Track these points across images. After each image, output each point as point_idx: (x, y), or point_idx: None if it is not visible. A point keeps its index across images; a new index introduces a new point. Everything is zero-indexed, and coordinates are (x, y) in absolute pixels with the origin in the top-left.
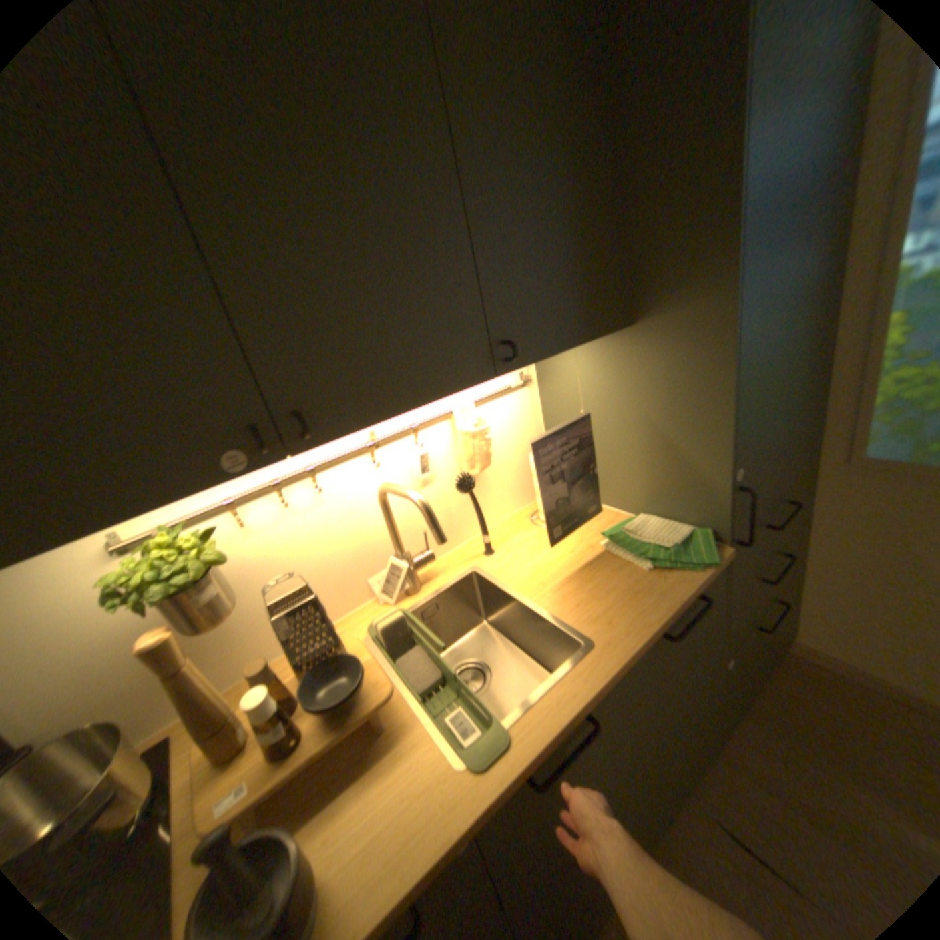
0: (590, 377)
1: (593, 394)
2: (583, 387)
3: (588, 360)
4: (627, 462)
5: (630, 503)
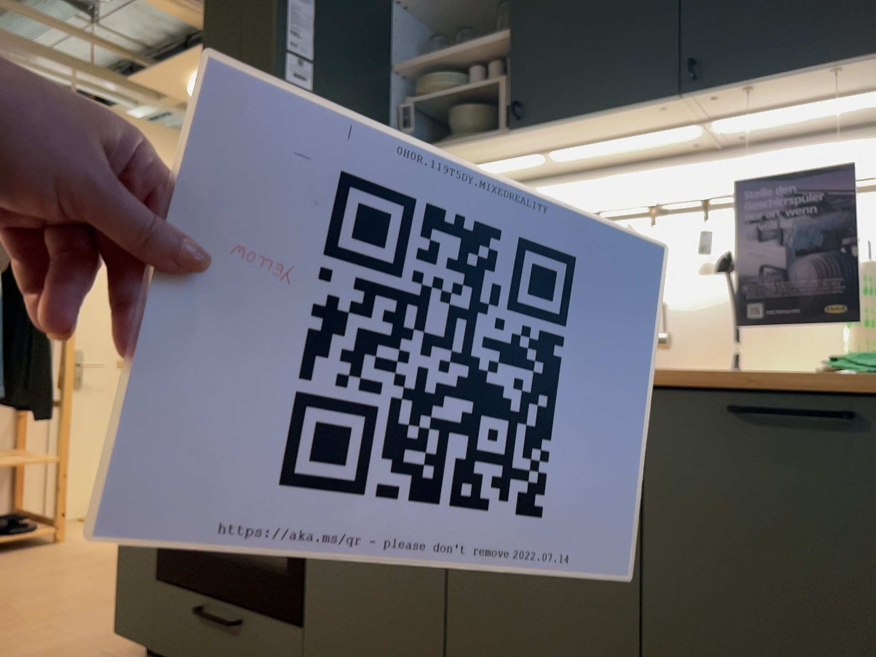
0: None
1: None
2: None
3: None
4: None
5: None
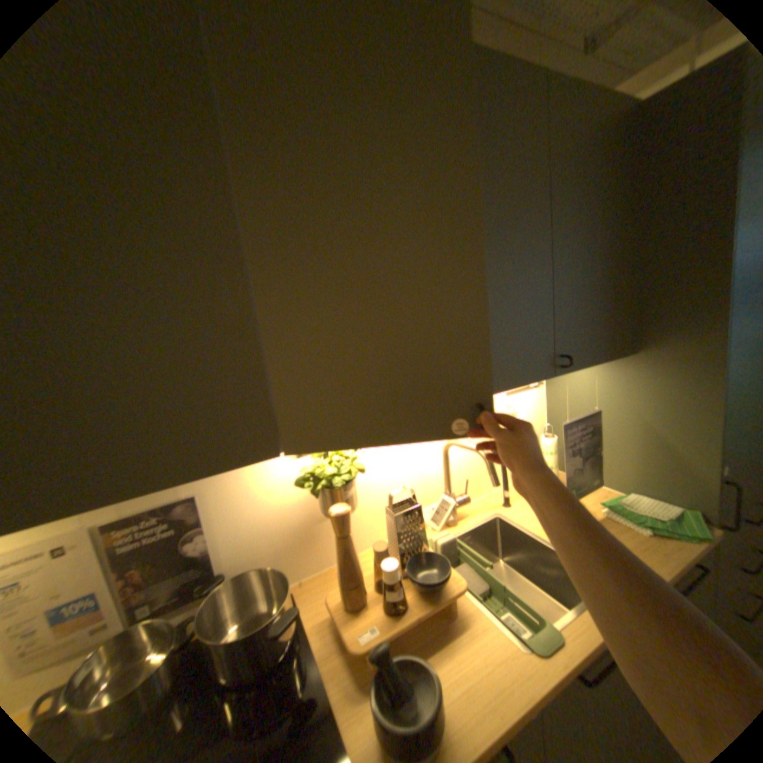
0: (594, 386)
1: (596, 398)
2: (587, 392)
3: (594, 374)
4: (622, 451)
5: (622, 485)
